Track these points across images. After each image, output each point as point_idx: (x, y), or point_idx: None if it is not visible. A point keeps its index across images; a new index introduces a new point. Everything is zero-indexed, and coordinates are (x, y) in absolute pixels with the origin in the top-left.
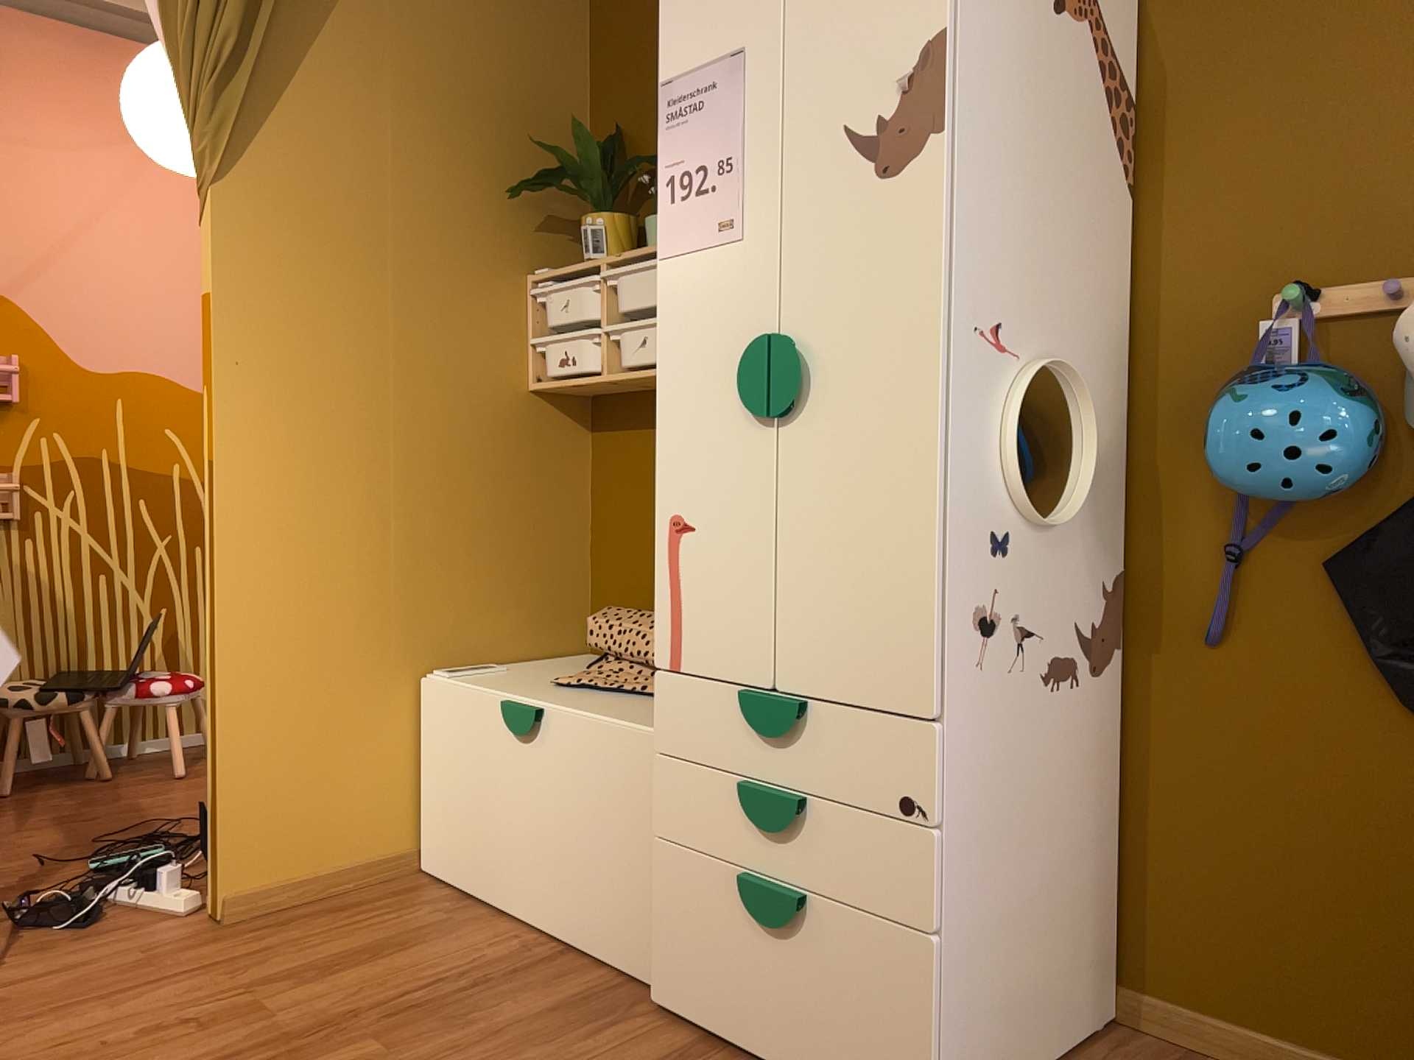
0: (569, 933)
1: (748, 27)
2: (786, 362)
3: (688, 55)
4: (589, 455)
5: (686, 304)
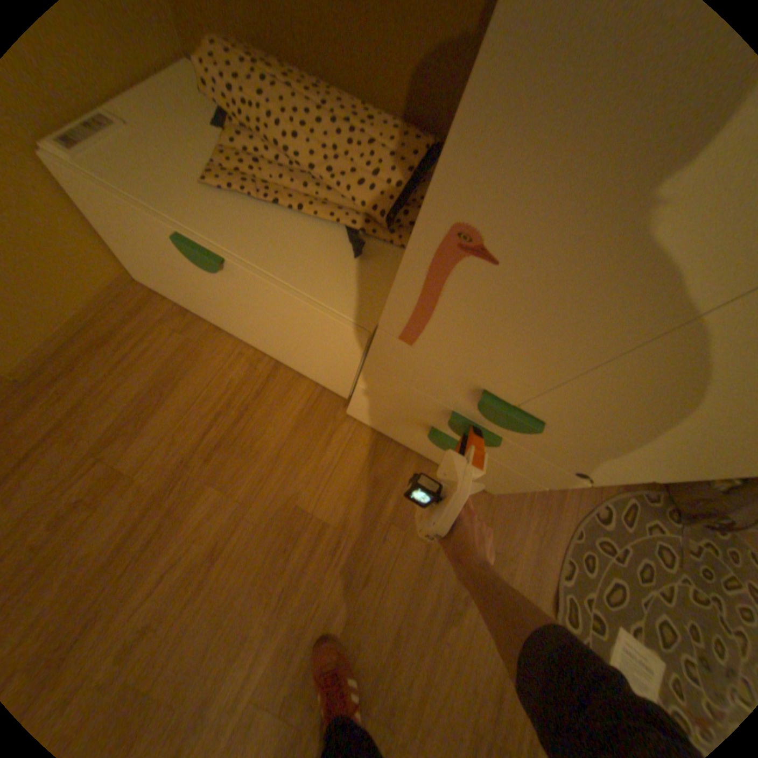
0: (277, 357)
1: None
2: None
3: None
4: None
5: None
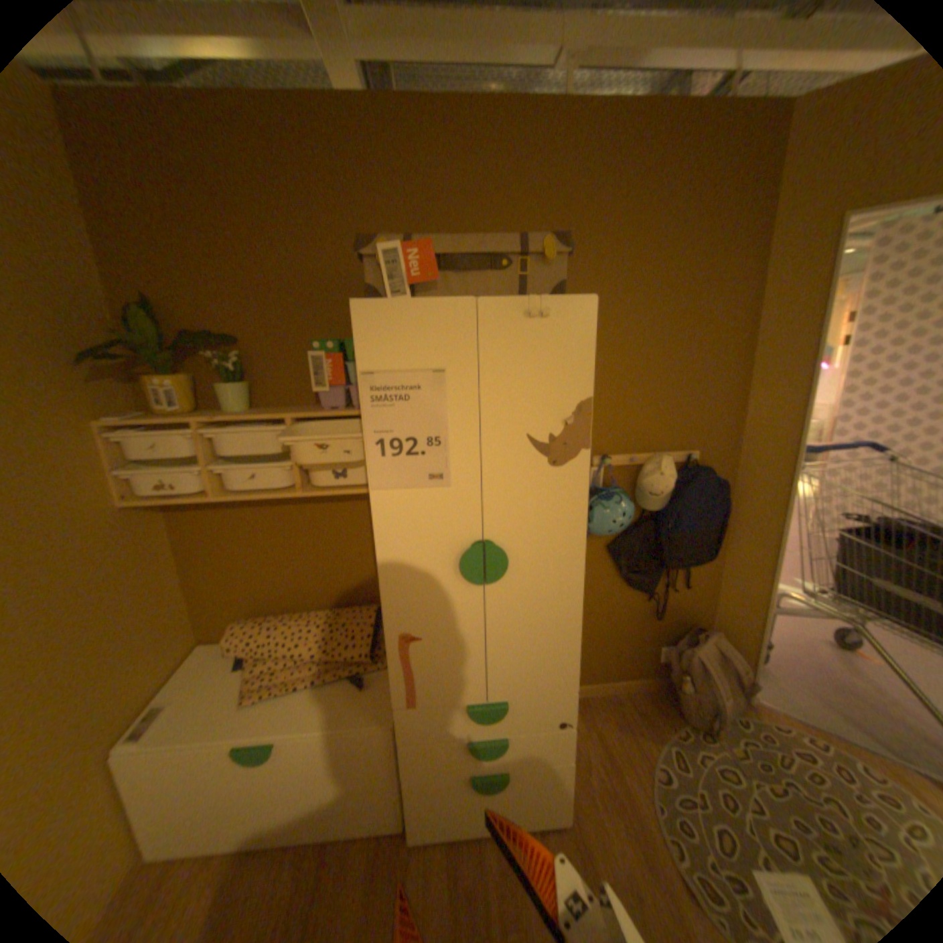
0: (320, 838)
1: (448, 355)
2: (496, 559)
3: (388, 357)
4: (164, 529)
5: (402, 520)
